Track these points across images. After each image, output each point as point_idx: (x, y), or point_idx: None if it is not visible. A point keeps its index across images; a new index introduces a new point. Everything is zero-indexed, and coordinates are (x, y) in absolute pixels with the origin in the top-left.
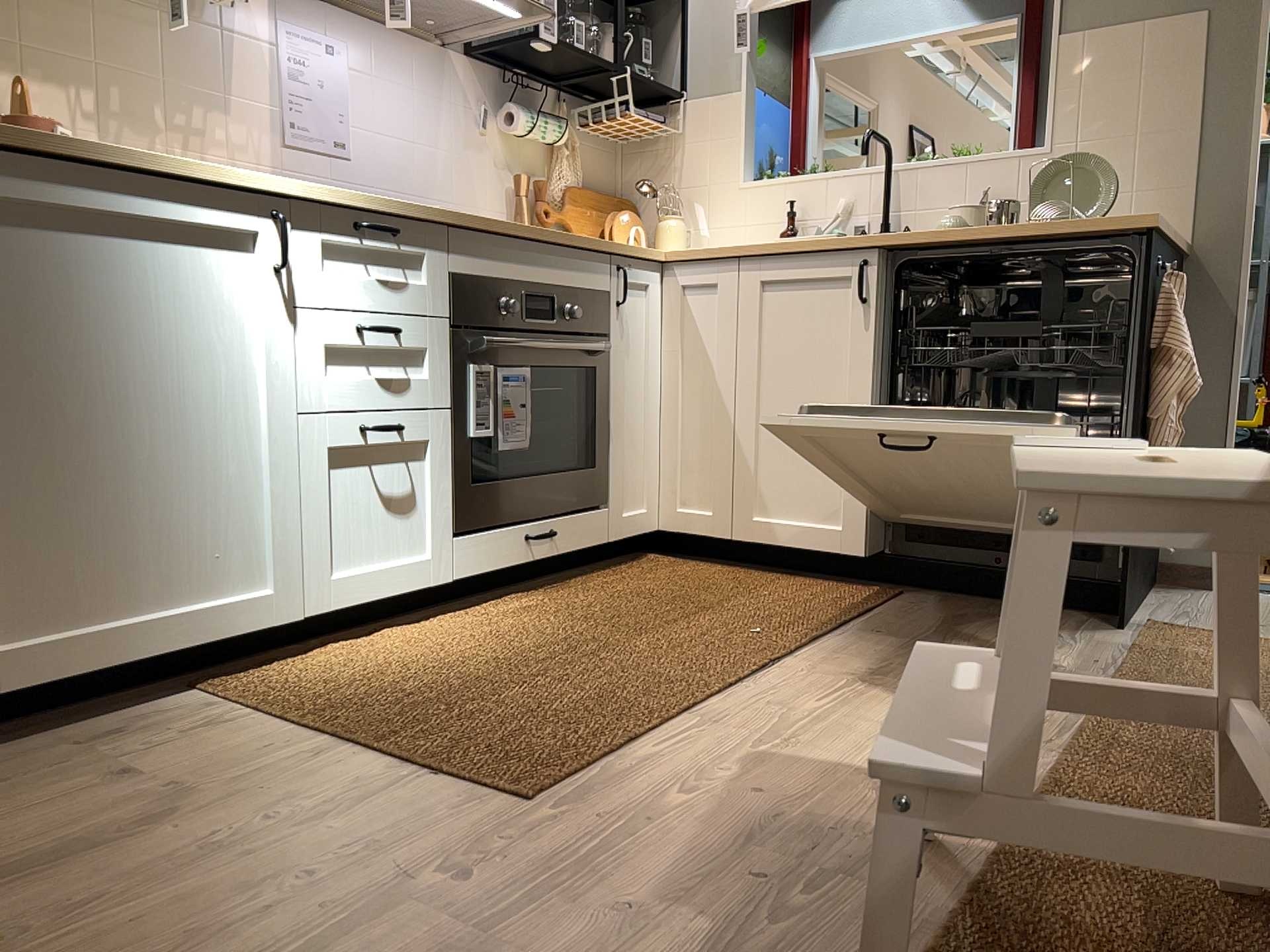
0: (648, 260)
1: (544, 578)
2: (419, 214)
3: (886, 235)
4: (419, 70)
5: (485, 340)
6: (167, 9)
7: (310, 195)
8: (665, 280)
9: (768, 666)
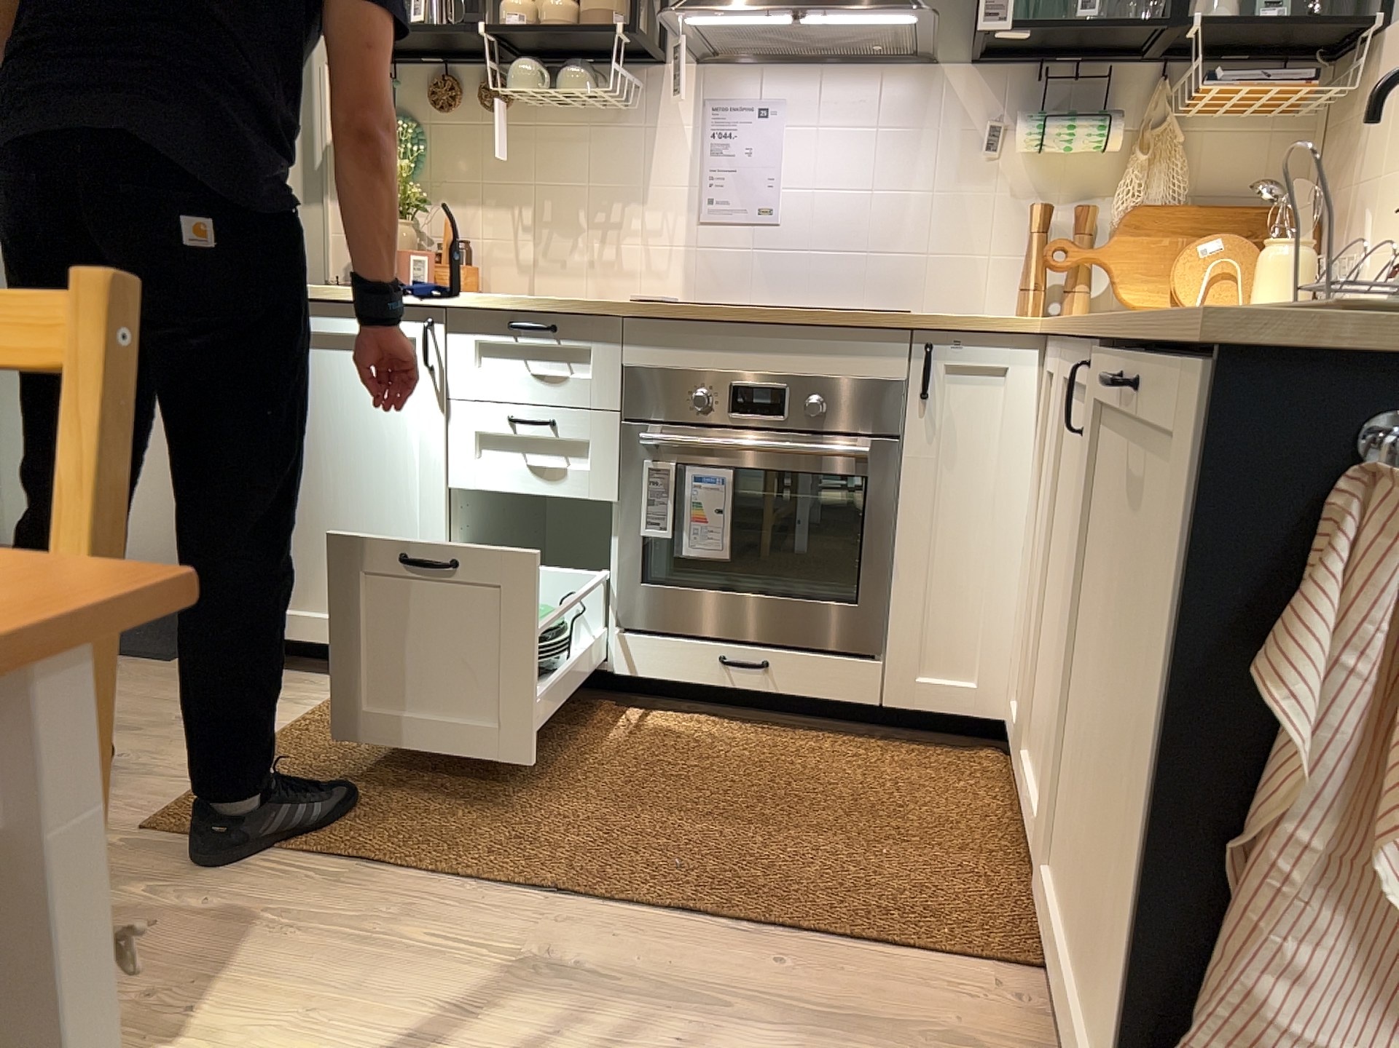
0: (1000, 339)
1: (811, 719)
2: (577, 311)
3: (1093, 328)
4: (883, 105)
5: (648, 439)
6: (592, 123)
7: (458, 305)
8: (1042, 367)
9: (534, 888)
